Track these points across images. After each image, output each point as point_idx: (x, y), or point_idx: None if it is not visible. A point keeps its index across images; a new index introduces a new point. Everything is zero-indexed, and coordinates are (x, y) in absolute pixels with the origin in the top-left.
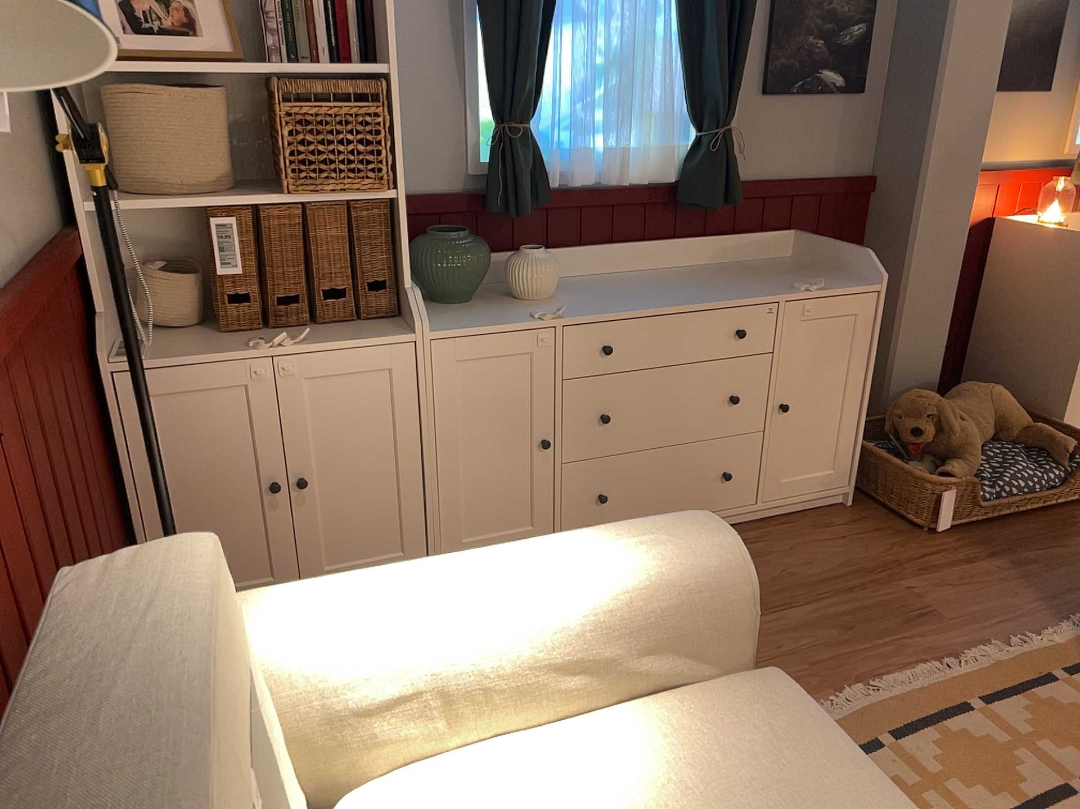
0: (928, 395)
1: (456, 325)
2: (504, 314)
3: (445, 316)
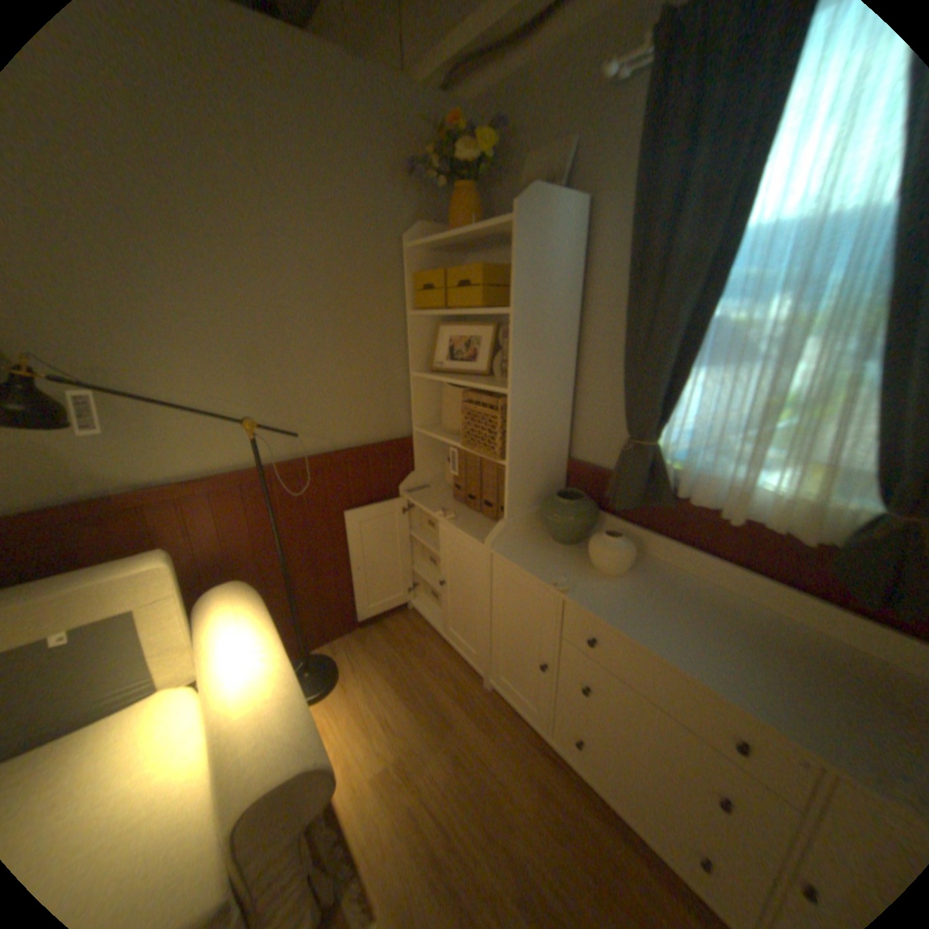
0: None
1: (514, 555)
2: (554, 566)
3: (532, 545)
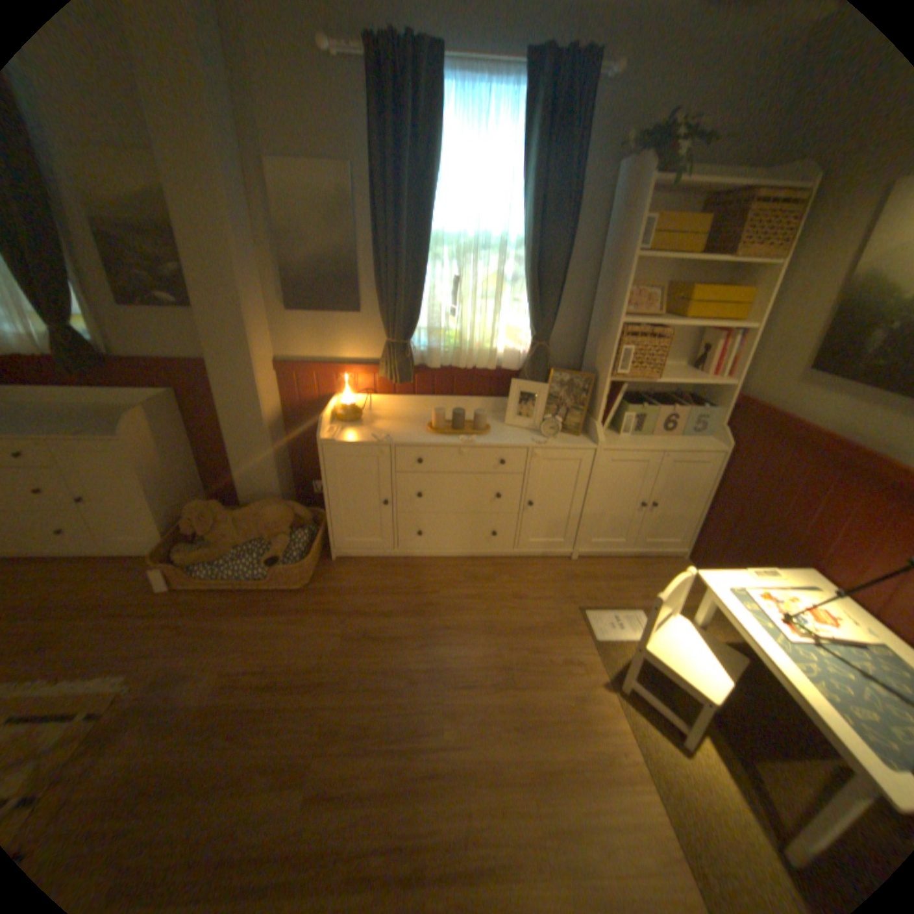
0: (198, 506)
1: None
2: None
3: None
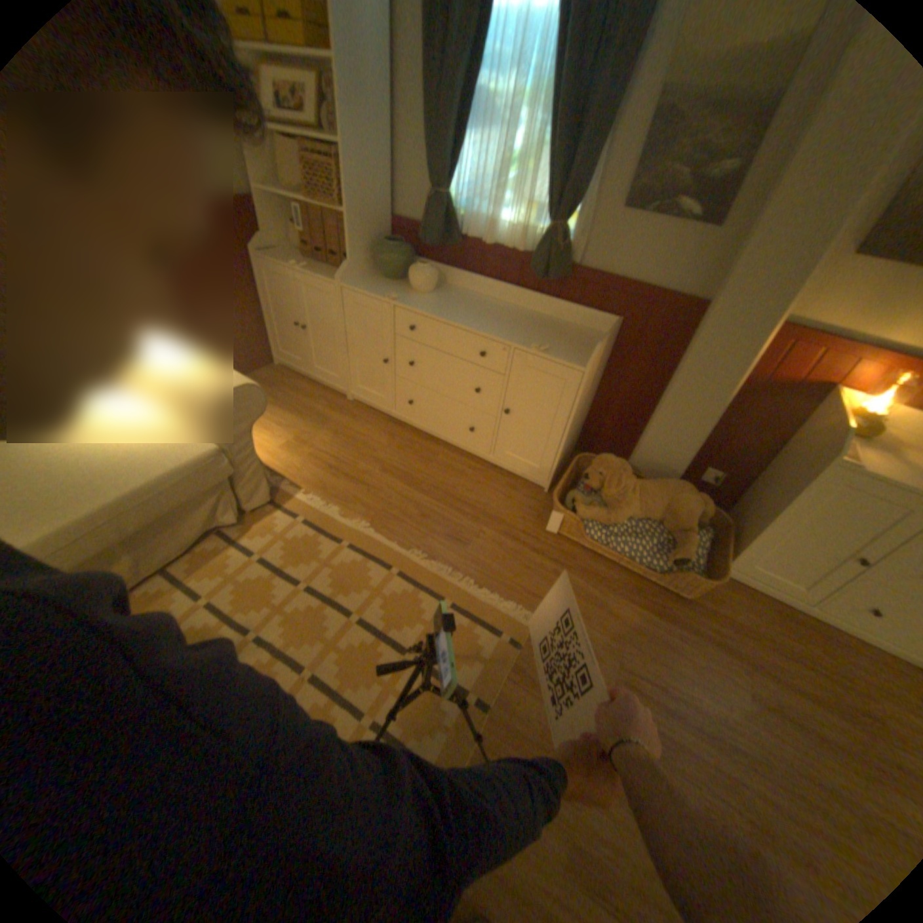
0: (614, 463)
1: (358, 287)
2: (386, 291)
3: (370, 282)
